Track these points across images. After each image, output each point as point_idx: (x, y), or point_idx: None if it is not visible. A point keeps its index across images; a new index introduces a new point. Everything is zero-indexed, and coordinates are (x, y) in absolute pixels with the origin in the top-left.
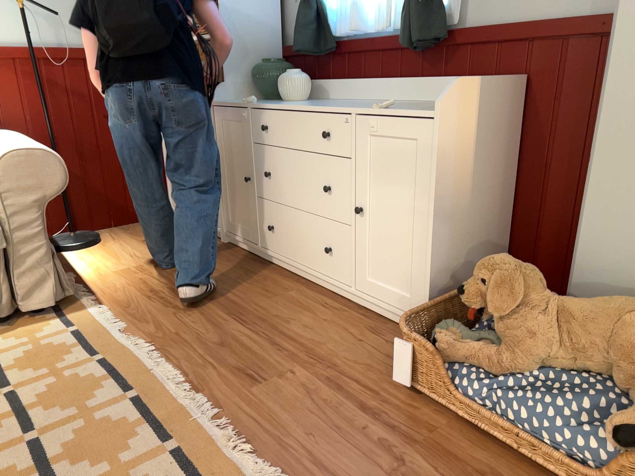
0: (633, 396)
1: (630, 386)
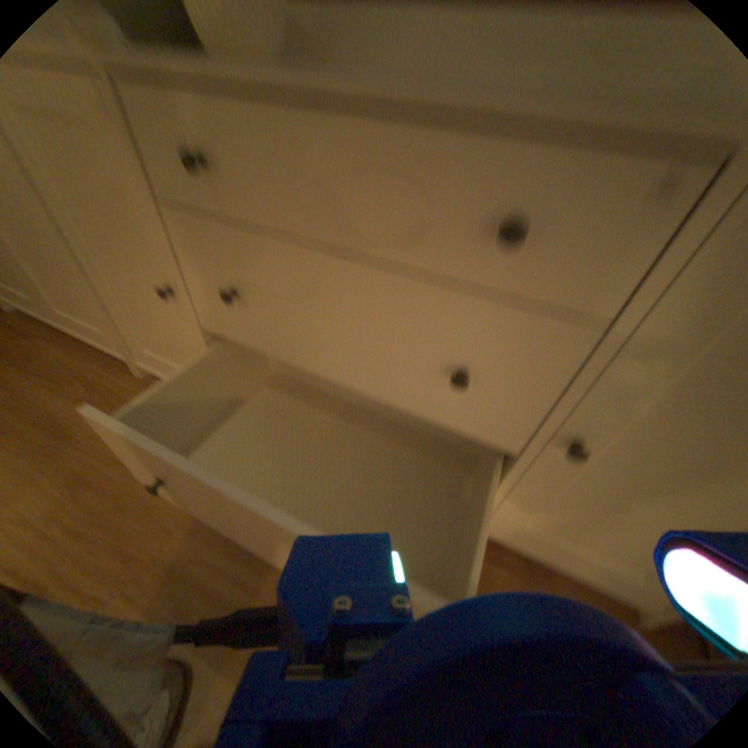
0: None
1: None
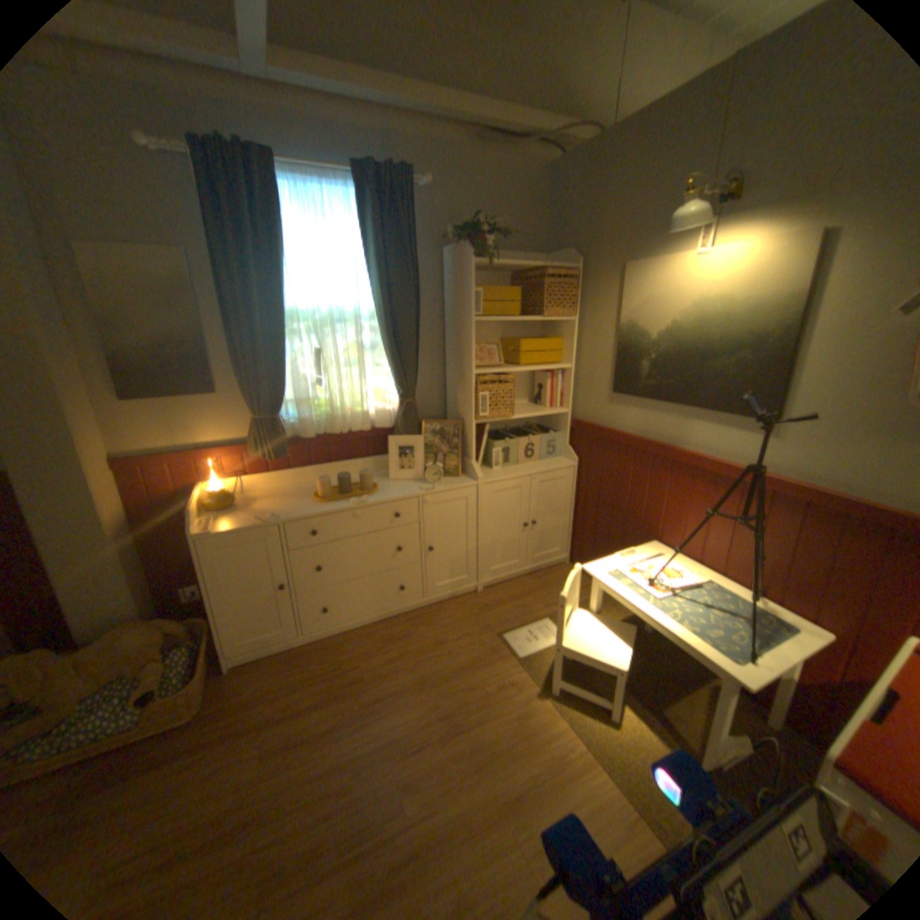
0: (139, 678)
1: (135, 676)
